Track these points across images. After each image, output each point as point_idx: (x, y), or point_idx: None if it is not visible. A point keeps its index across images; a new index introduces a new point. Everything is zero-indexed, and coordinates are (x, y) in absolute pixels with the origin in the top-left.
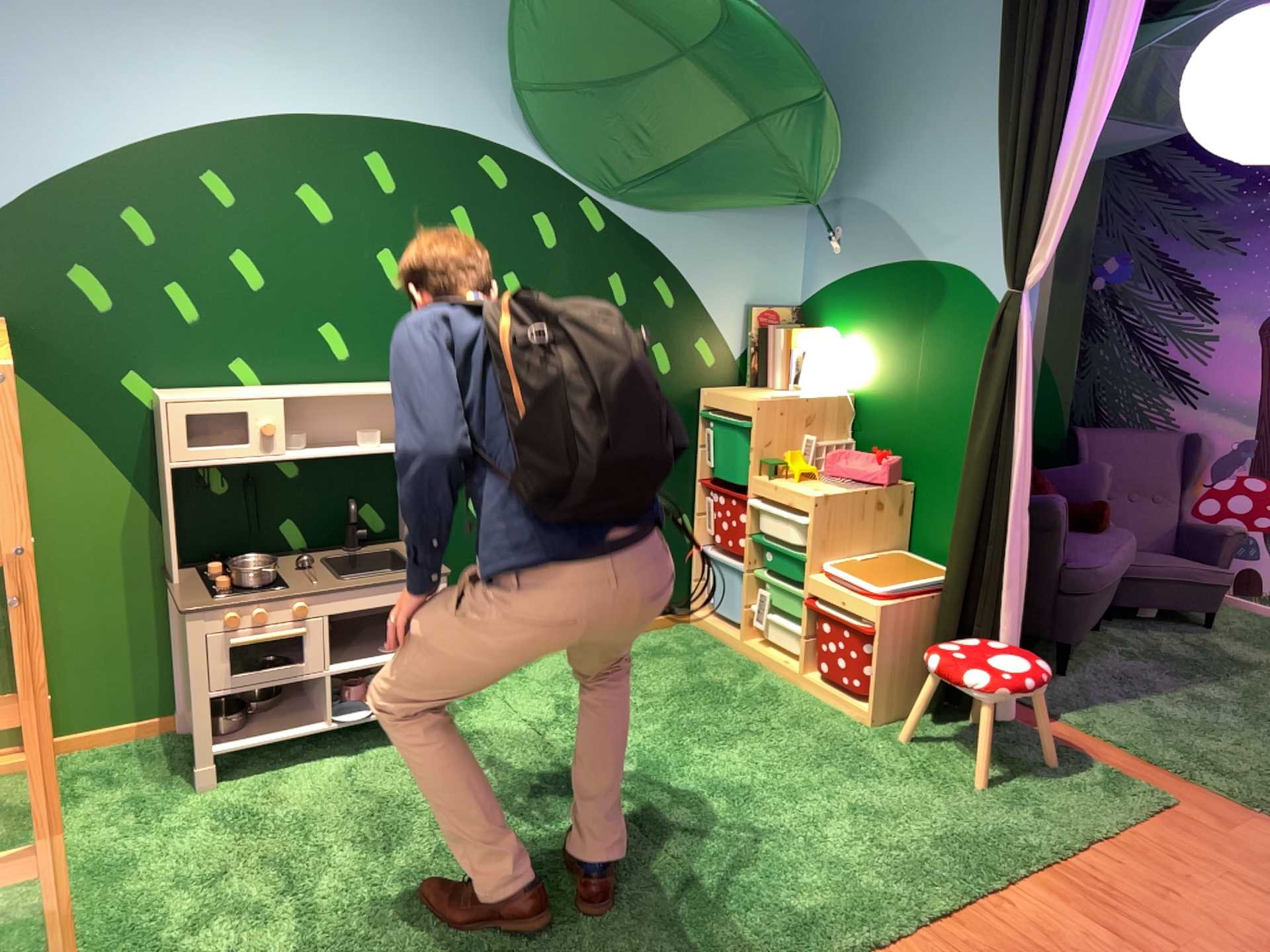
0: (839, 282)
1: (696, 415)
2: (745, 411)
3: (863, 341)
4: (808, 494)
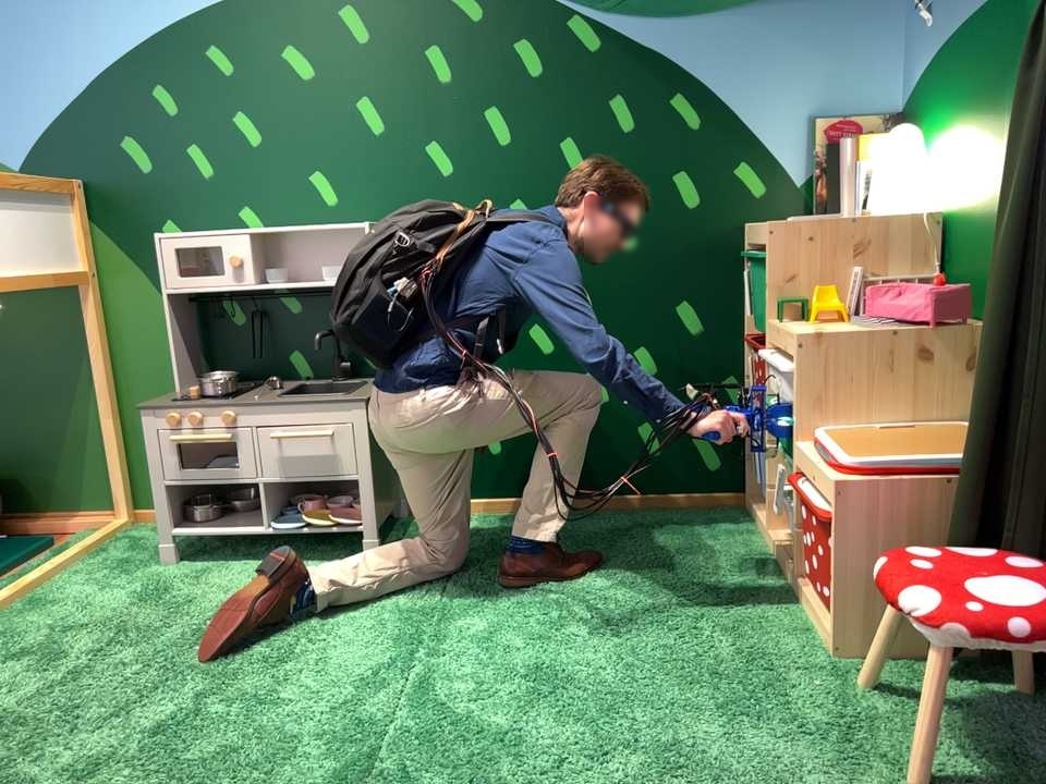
0: (935, 56)
1: (742, 255)
2: (764, 237)
3: (956, 129)
4: (802, 333)
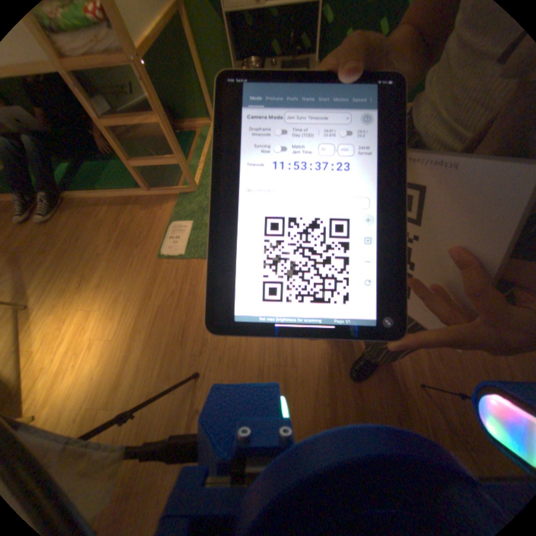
0: None
1: None
2: None
3: None
4: None
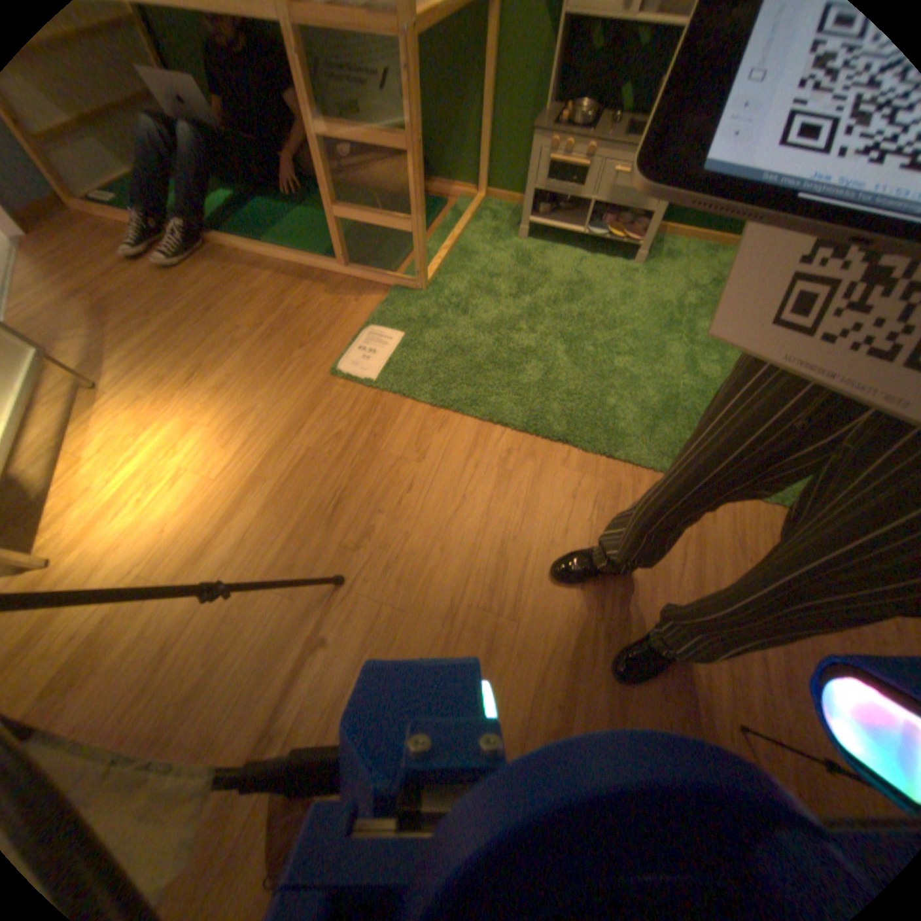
0: None
1: None
2: None
3: None
4: None
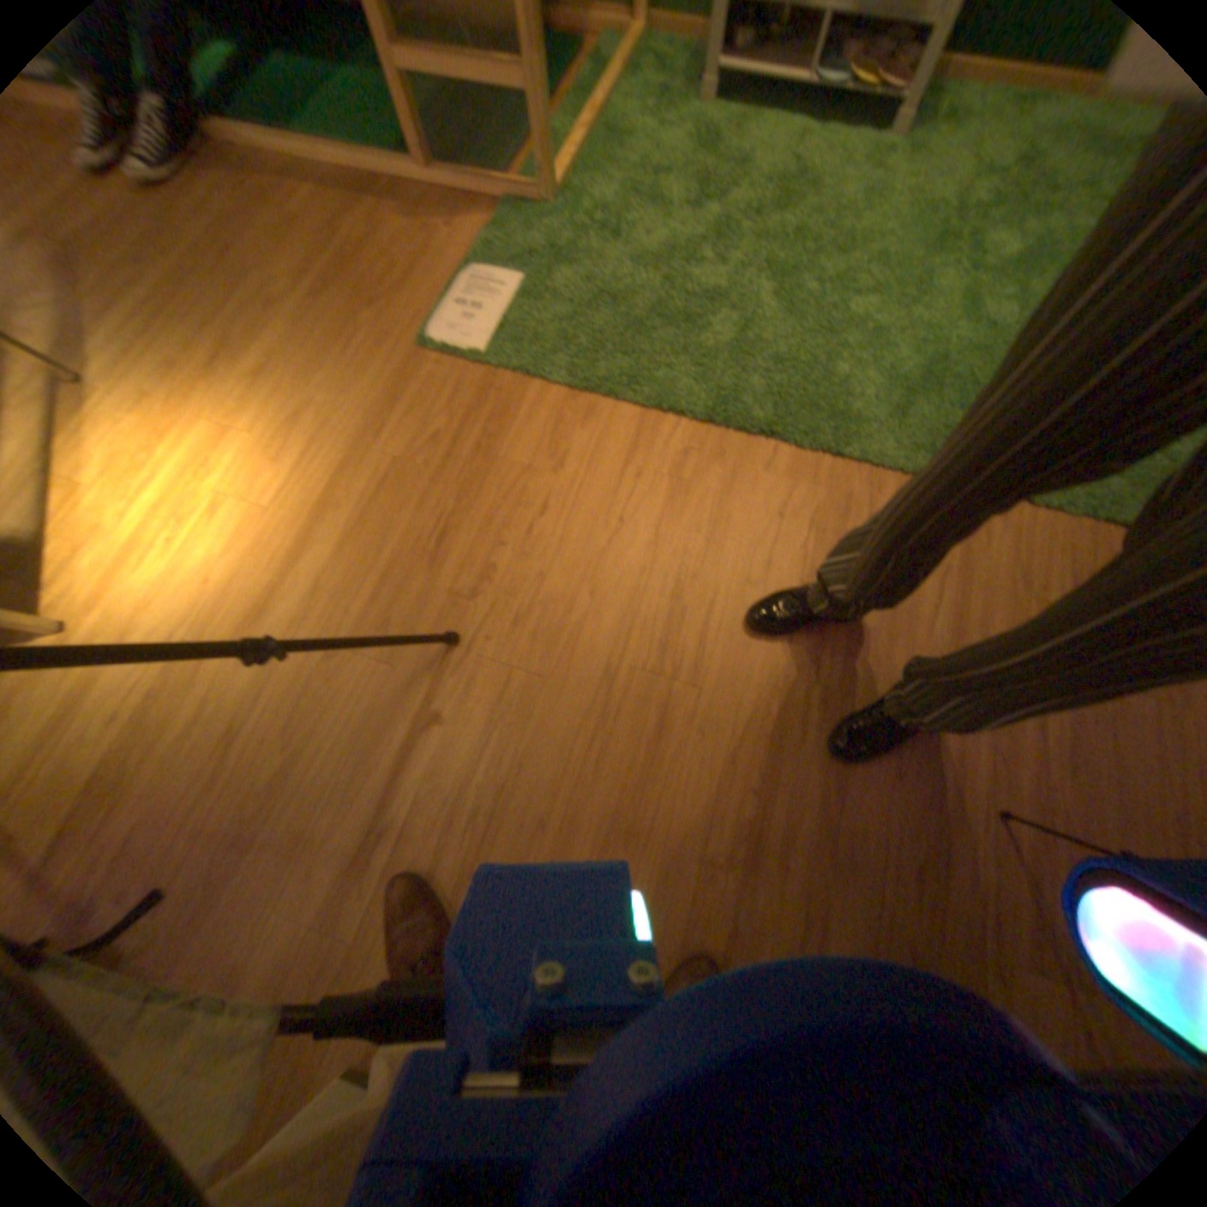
0: None
1: None
2: None
3: None
4: None
